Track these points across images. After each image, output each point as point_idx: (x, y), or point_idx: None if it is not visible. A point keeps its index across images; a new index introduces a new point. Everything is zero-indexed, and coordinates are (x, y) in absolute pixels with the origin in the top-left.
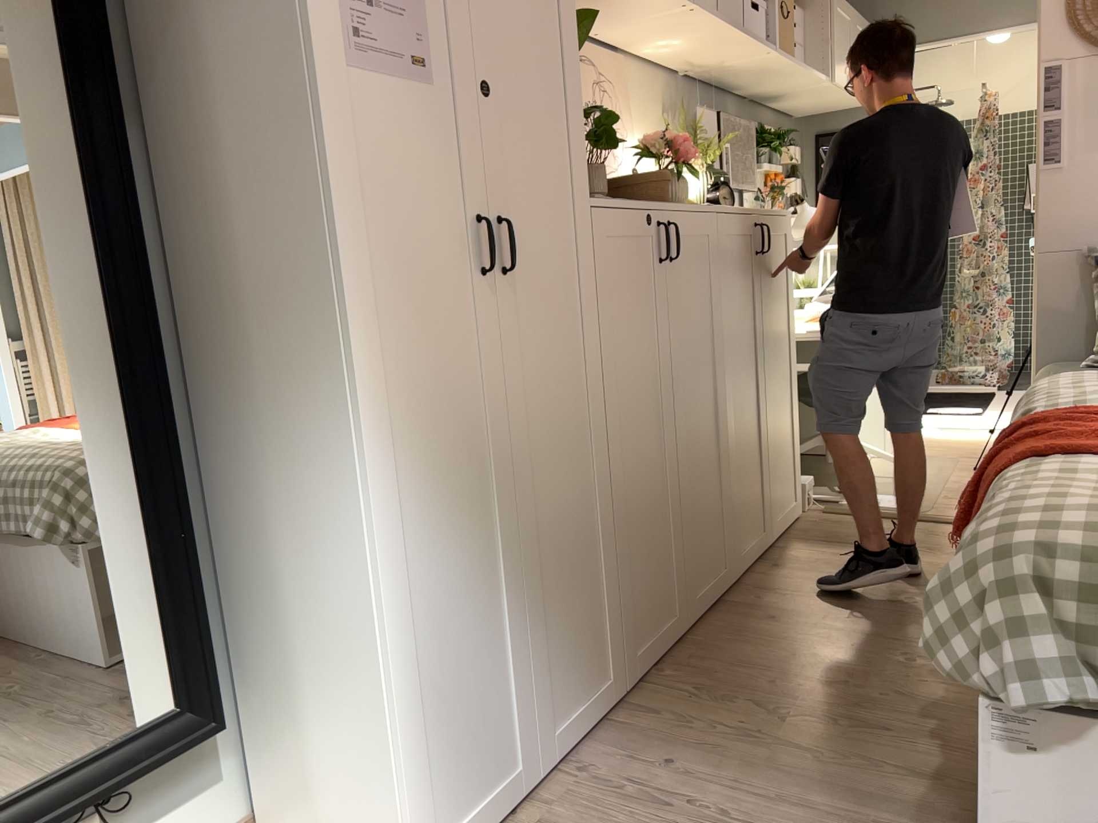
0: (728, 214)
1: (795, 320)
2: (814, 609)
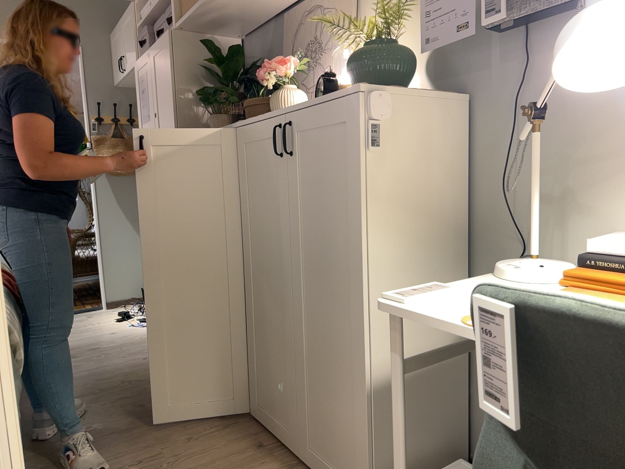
0: (245, 126)
1: (363, 250)
2: (180, 432)
